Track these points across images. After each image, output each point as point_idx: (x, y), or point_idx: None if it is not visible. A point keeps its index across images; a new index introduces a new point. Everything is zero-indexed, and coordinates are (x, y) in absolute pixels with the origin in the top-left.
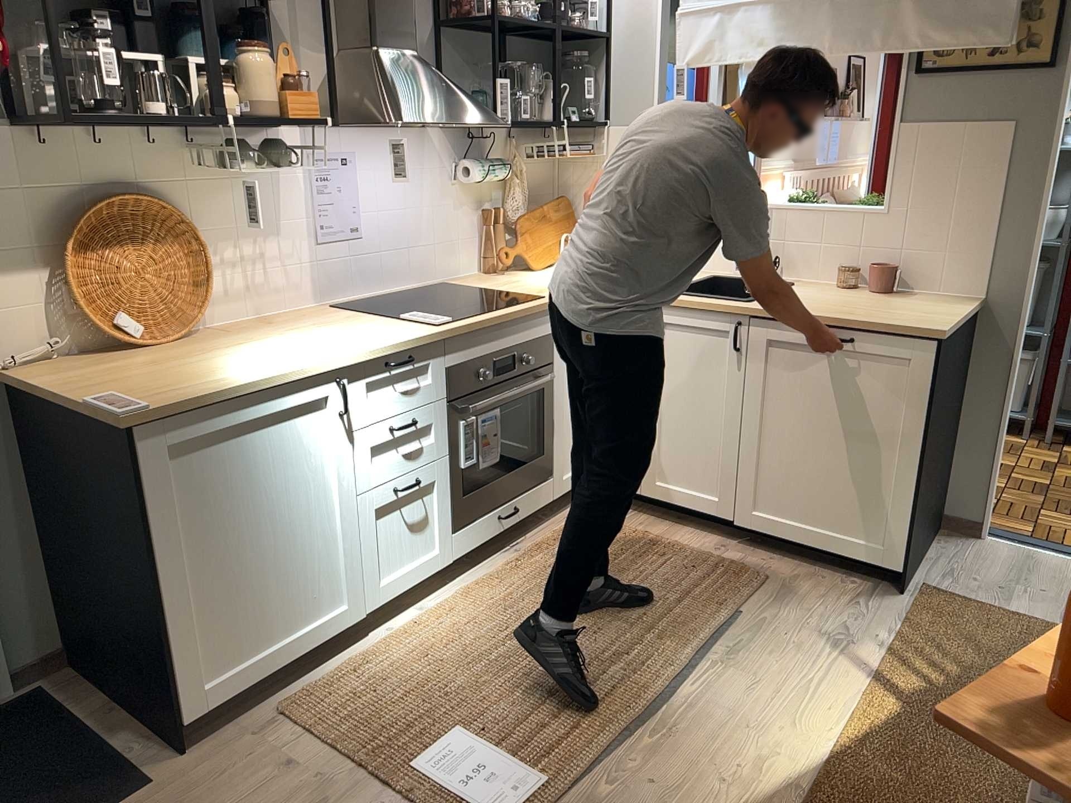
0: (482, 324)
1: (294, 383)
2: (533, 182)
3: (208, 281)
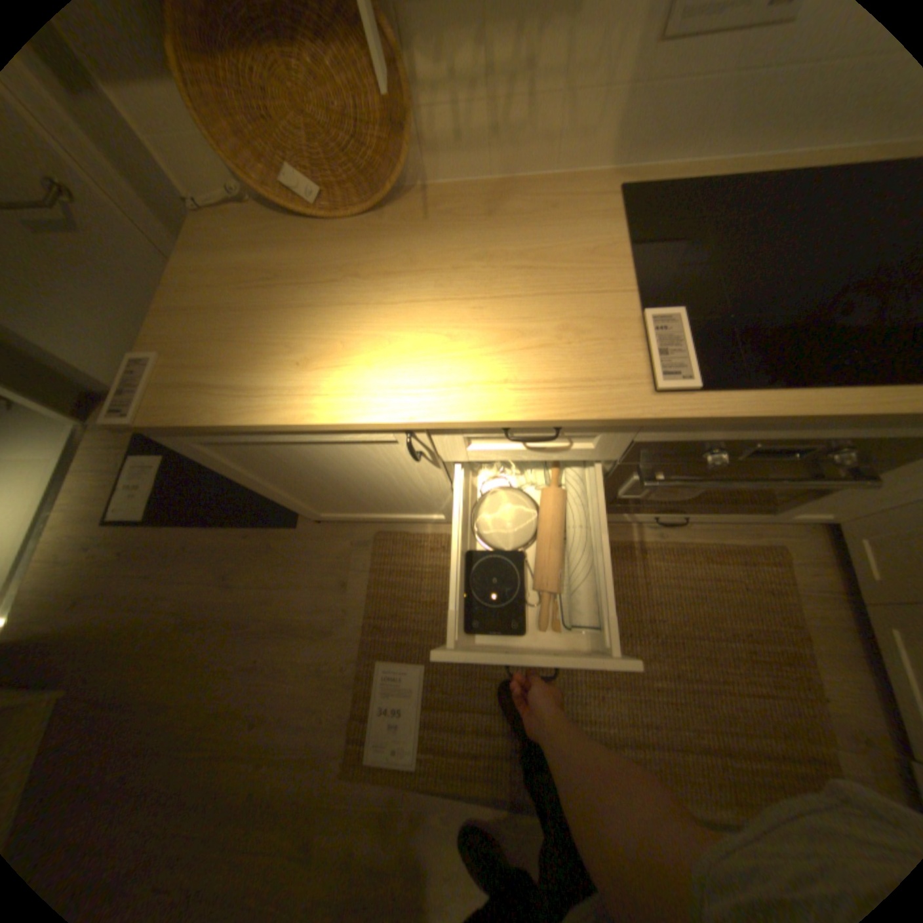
0: (761, 418)
1: (333, 426)
2: None
3: (404, 120)
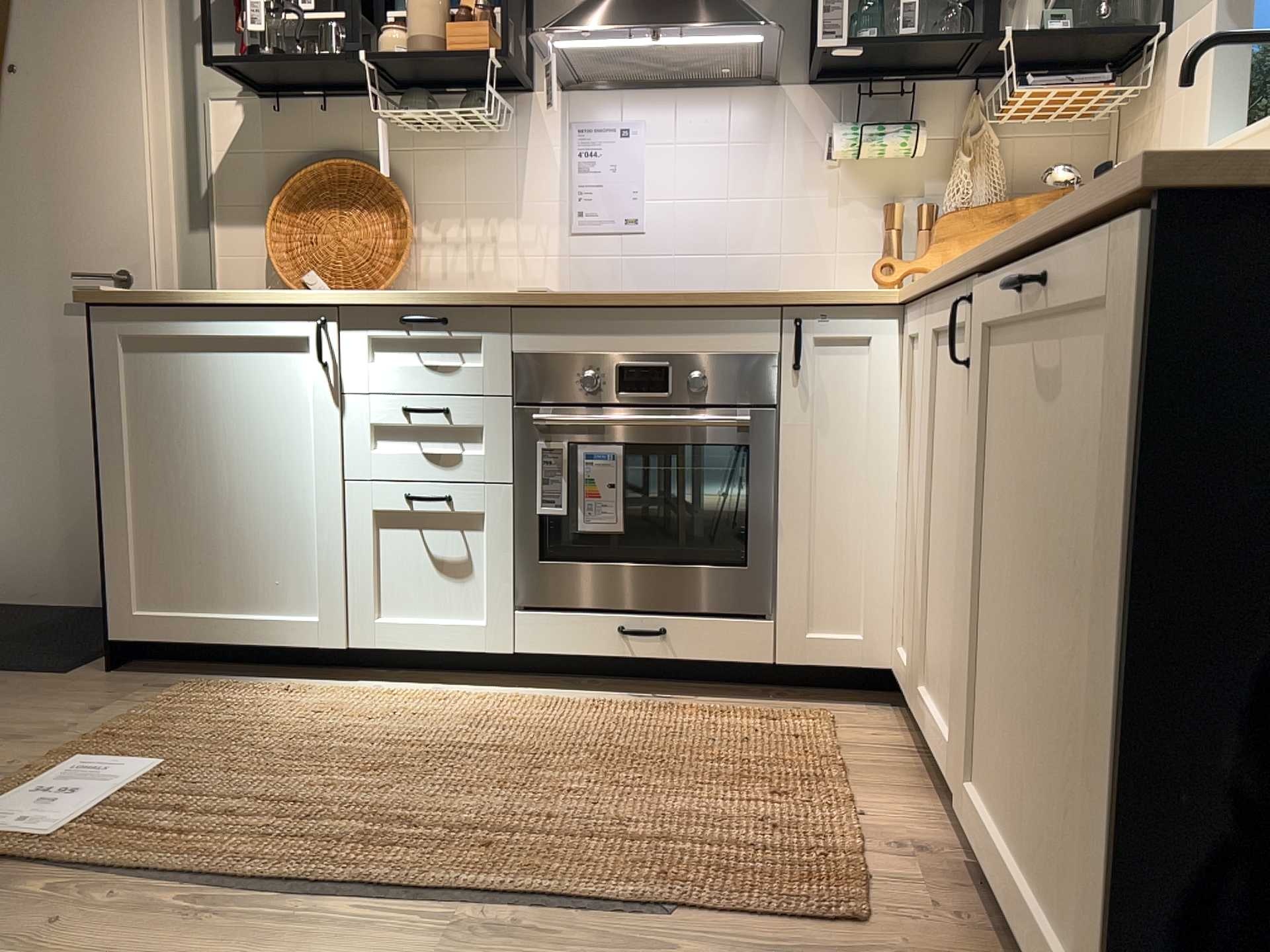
0: (586, 300)
1: (262, 307)
2: (1034, 171)
3: (403, 251)
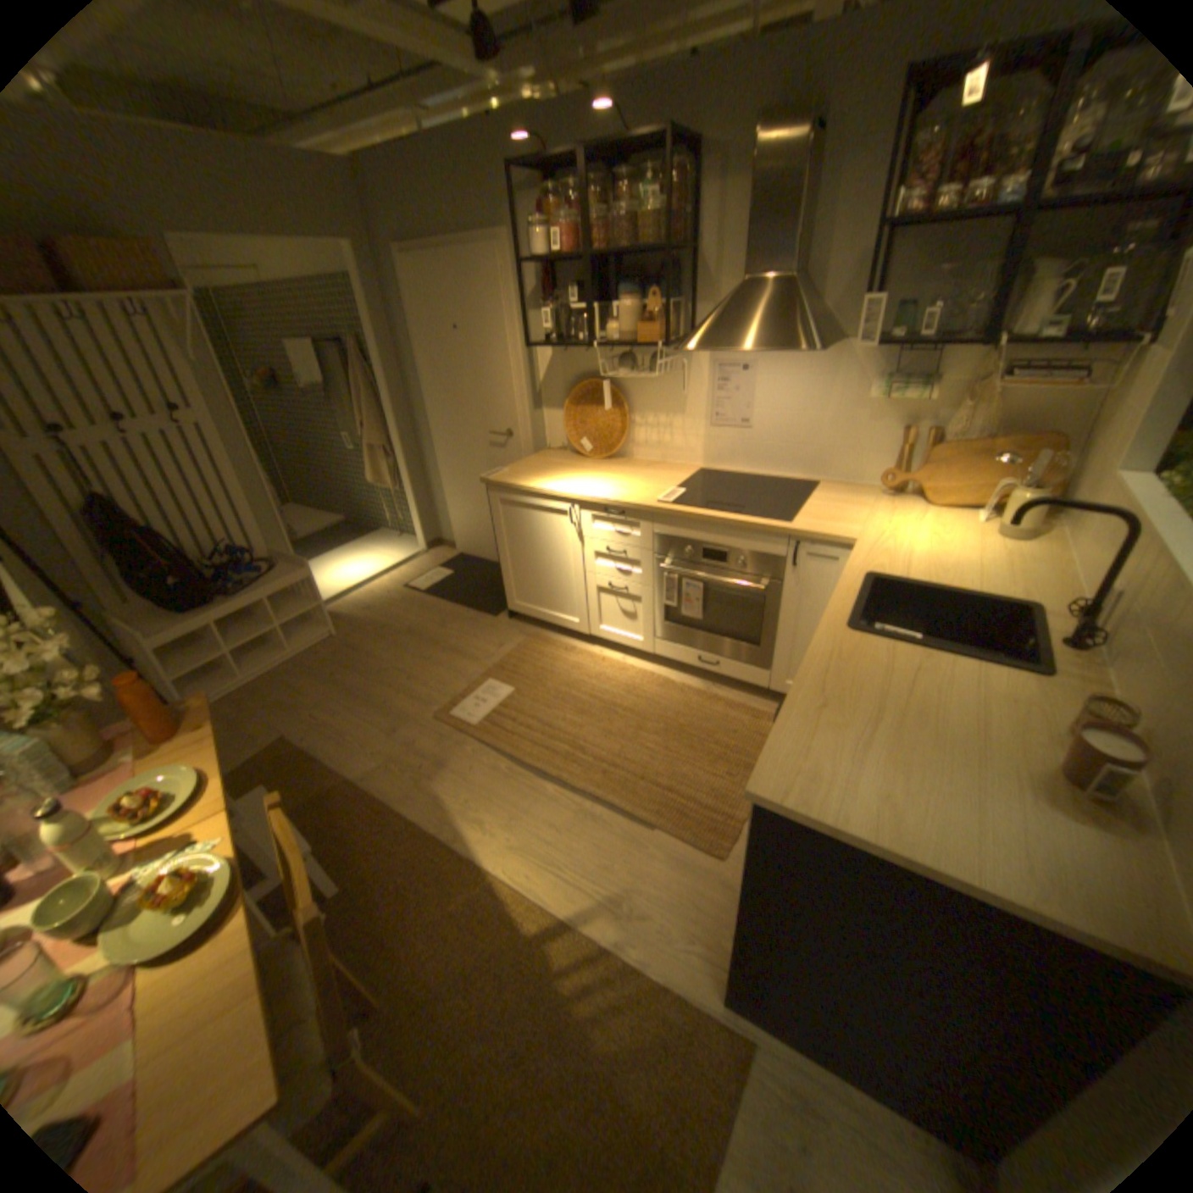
0: (686, 516)
1: (548, 496)
2: (1032, 407)
3: (625, 432)
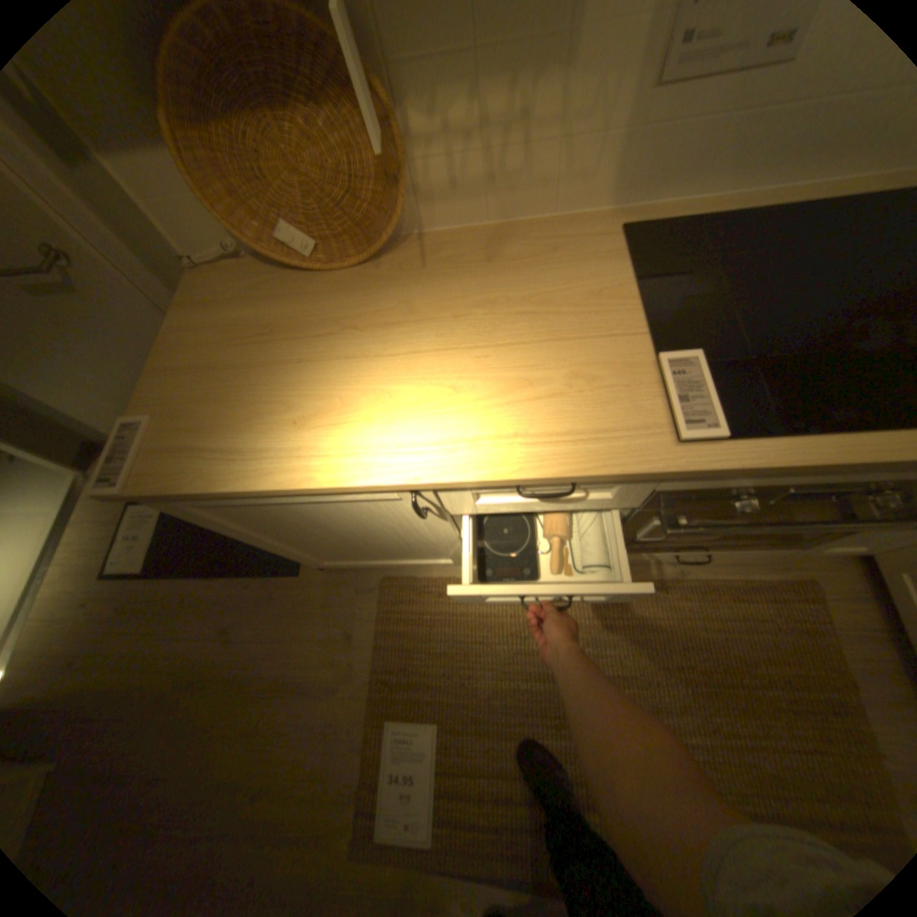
0: (798, 468)
1: (333, 488)
2: None
3: (399, 173)
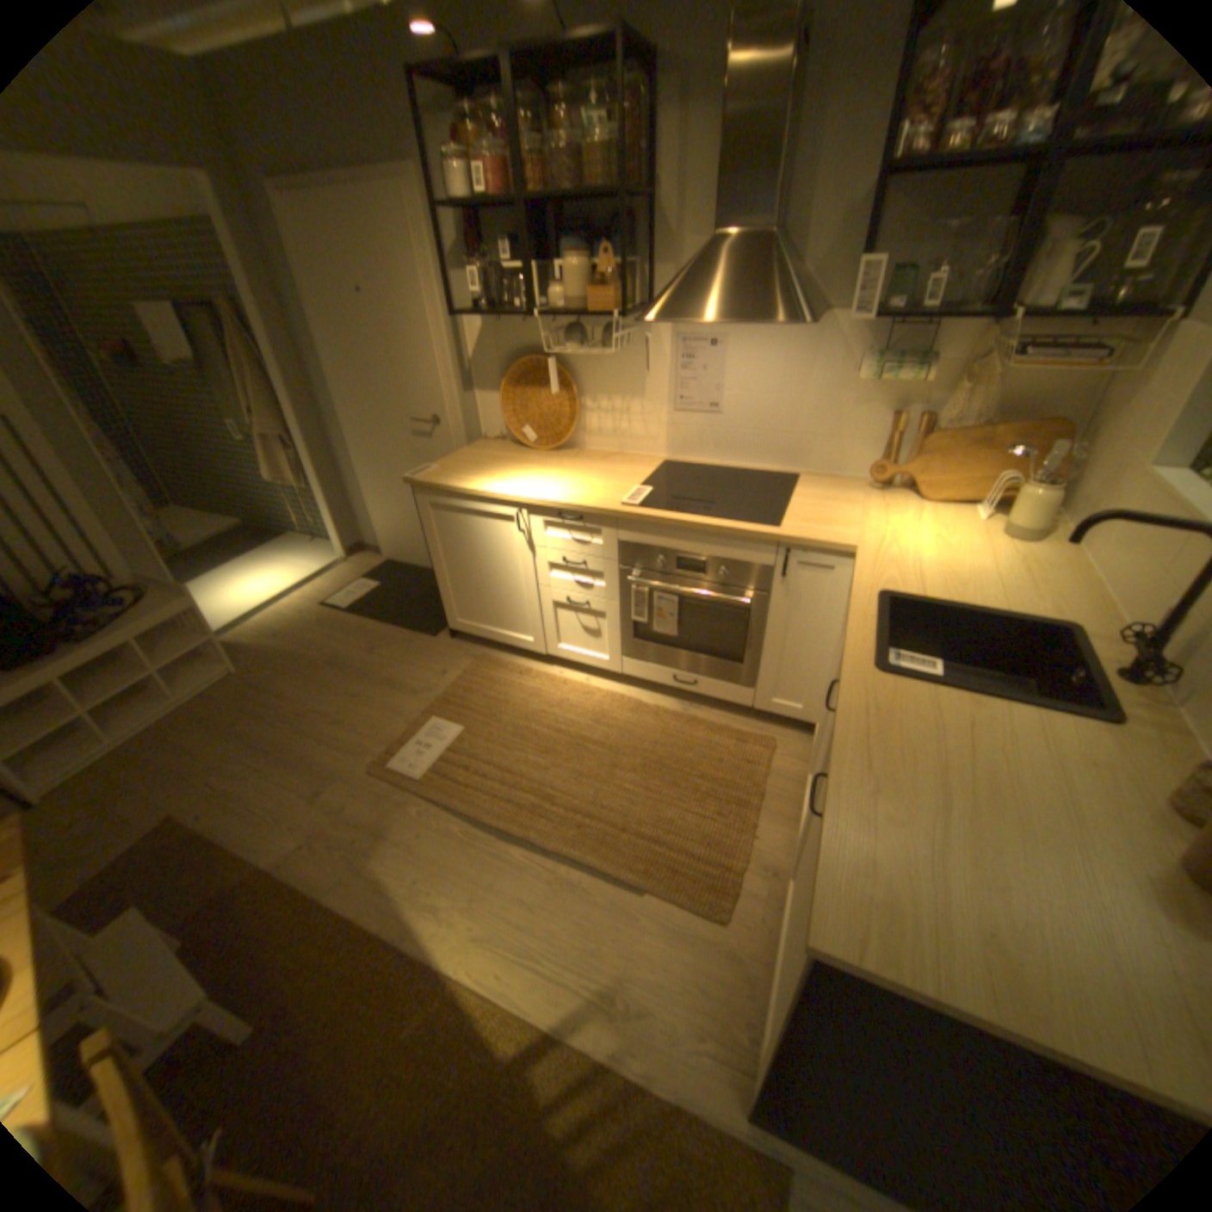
0: (657, 521)
1: (490, 499)
2: (1033, 389)
3: (575, 419)
